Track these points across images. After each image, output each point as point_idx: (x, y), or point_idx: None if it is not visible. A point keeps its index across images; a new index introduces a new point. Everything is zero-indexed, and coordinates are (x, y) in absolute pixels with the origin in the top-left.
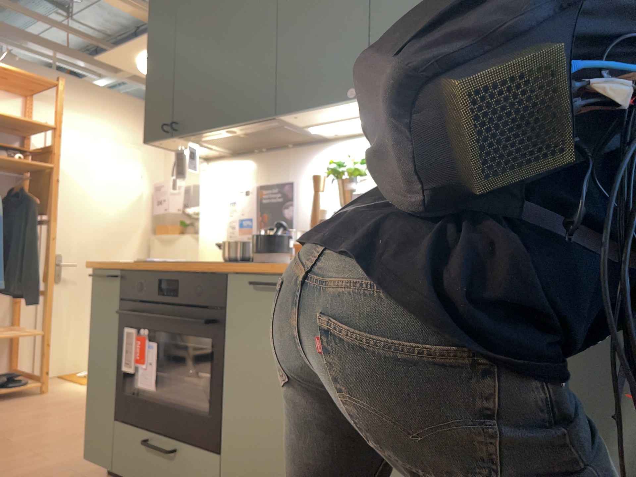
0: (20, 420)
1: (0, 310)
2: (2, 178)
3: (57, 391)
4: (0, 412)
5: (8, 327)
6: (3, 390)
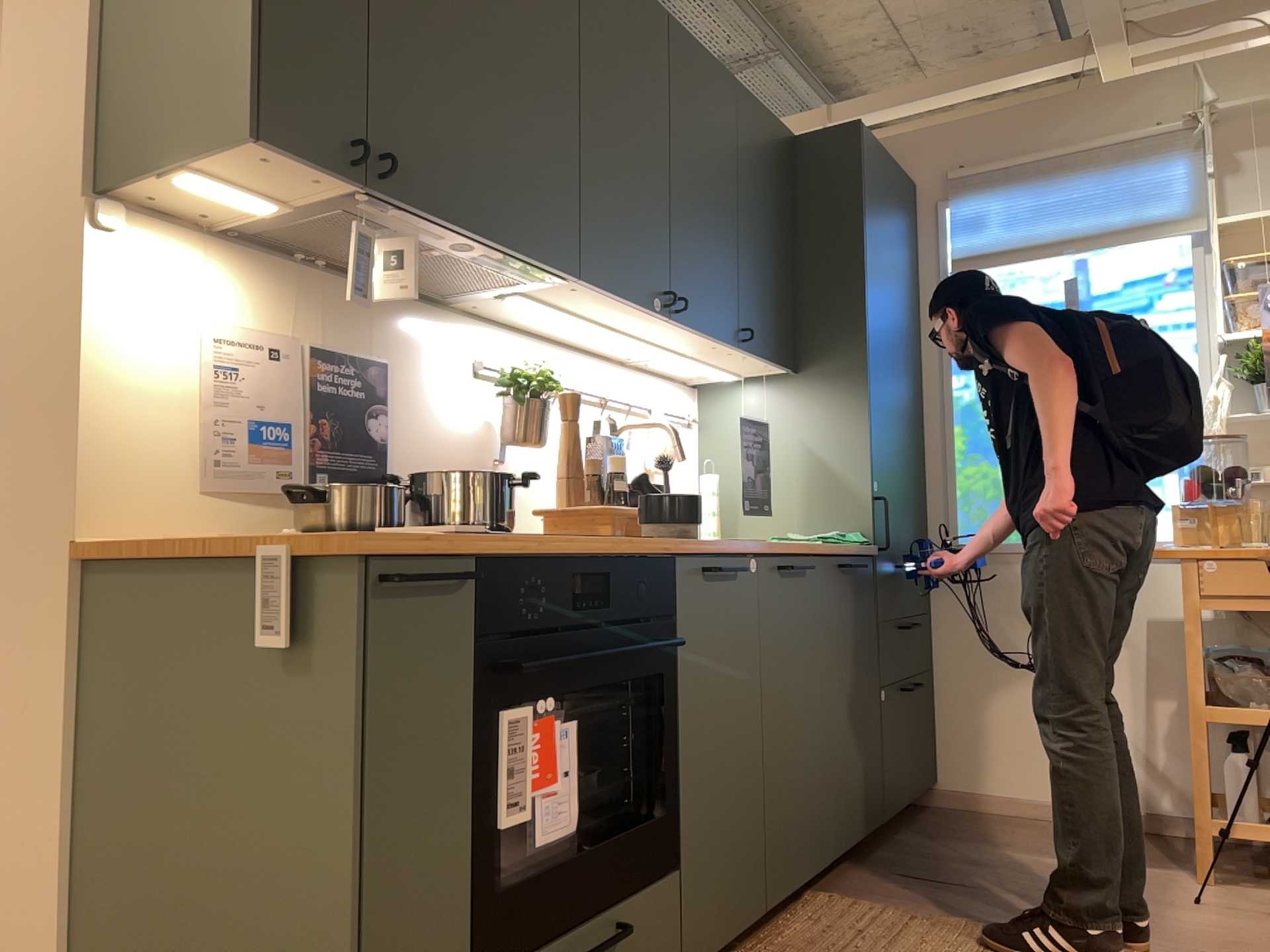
0: None
1: None
2: None
3: None
4: None
5: None
6: None
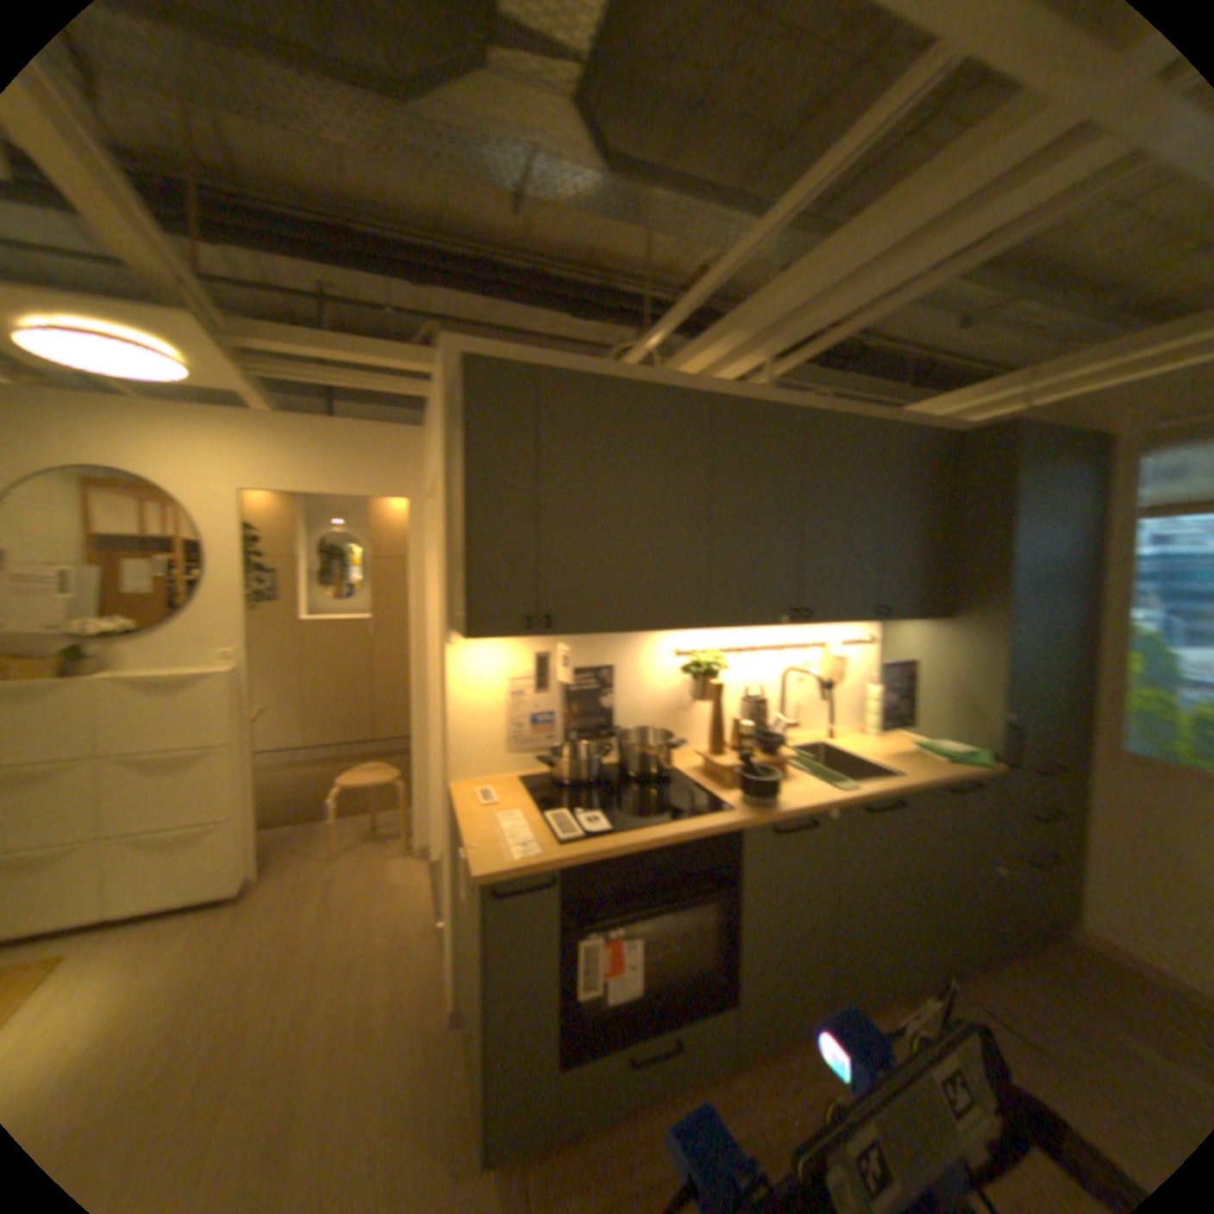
0: None
1: None
2: None
3: None
4: None
5: None
6: None
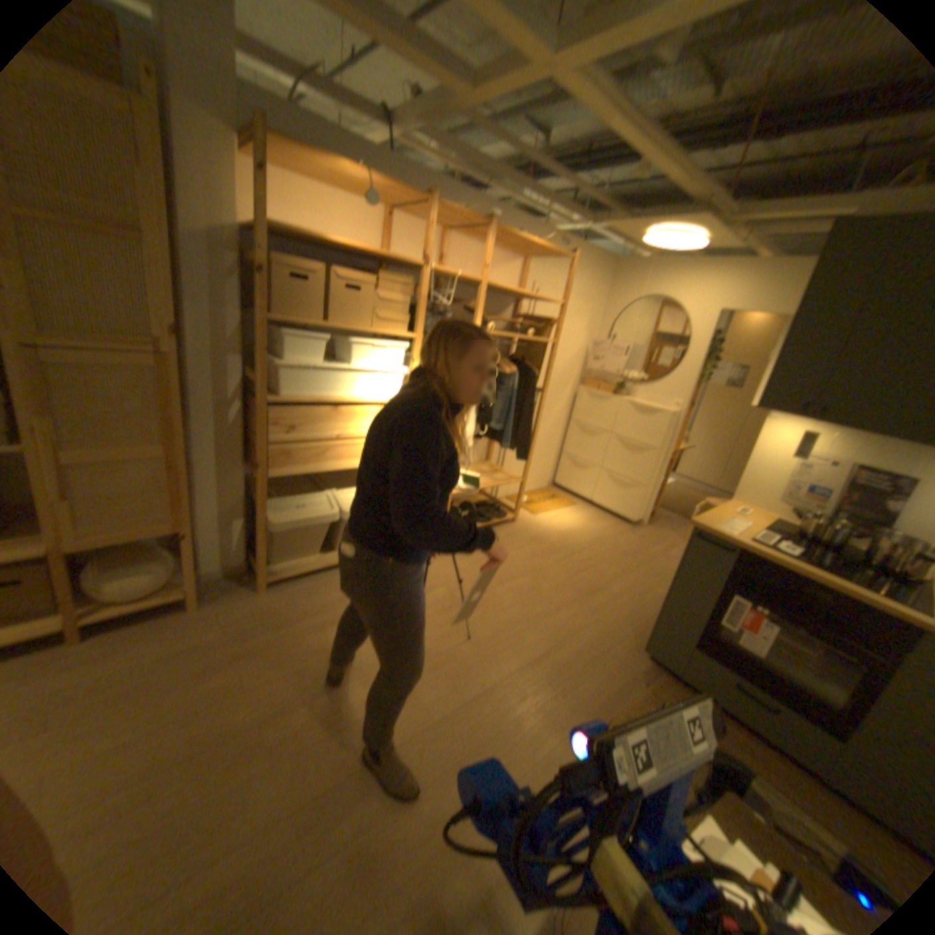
0: (527, 558)
1: (482, 449)
2: (497, 339)
3: (522, 520)
4: (505, 542)
5: (486, 462)
6: (496, 520)
